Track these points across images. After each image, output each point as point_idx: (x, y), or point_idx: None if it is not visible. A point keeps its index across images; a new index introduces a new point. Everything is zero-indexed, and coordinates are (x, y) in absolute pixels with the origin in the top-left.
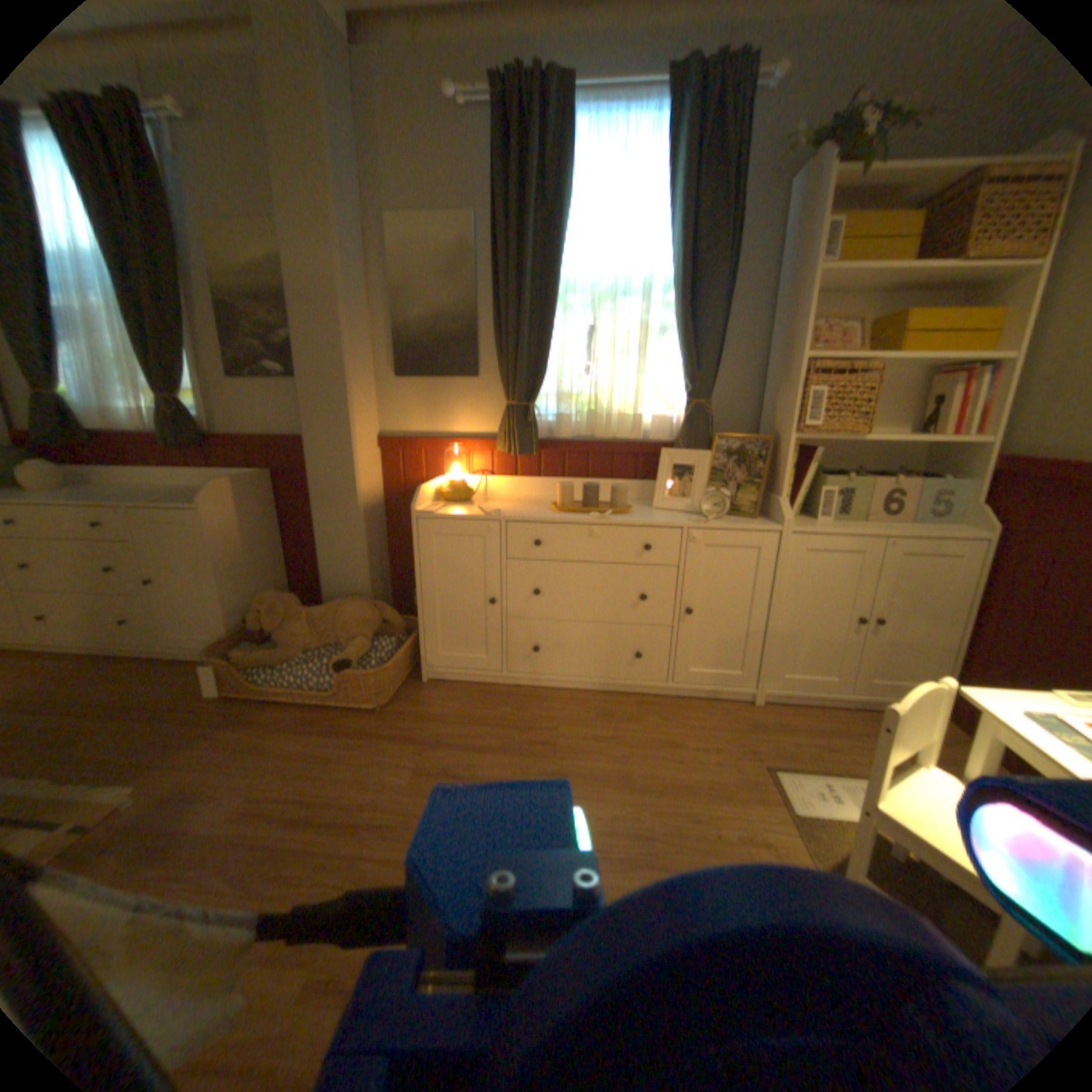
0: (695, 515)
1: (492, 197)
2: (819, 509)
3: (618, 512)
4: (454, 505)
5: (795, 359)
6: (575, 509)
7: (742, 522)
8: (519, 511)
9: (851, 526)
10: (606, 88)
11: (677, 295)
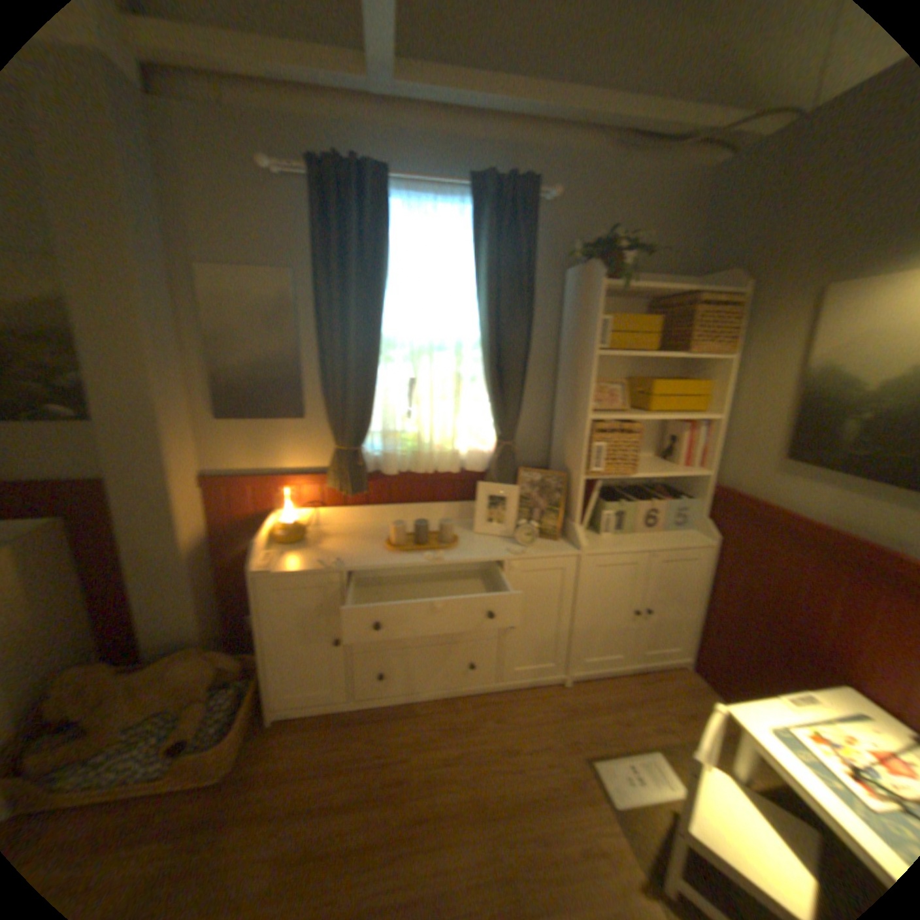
0: (511, 540)
1: (314, 266)
2: (601, 527)
3: (449, 547)
4: (290, 548)
5: (581, 417)
6: (409, 544)
7: (549, 548)
8: (358, 554)
9: (626, 542)
10: (416, 179)
11: (485, 358)
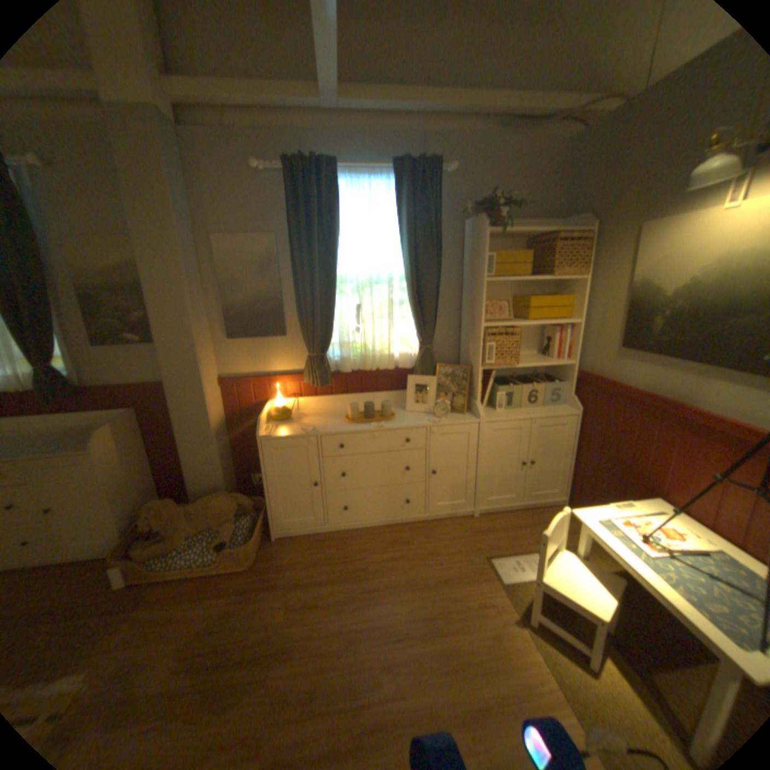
0: (431, 414)
1: (288, 230)
2: (496, 404)
3: (387, 419)
4: (280, 423)
5: (476, 325)
6: (360, 418)
7: (457, 418)
8: (326, 425)
9: (513, 413)
10: (354, 164)
11: (407, 287)
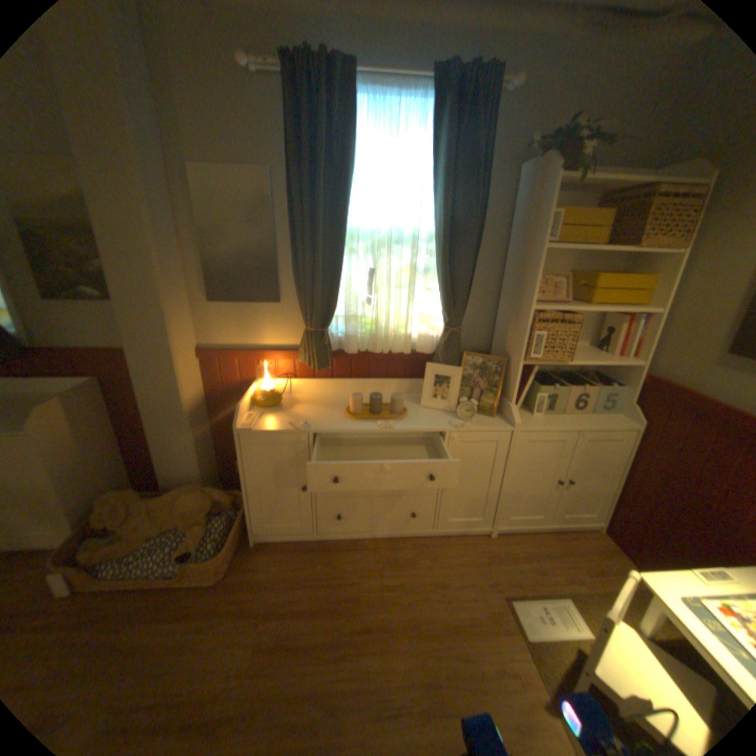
0: (451, 414)
1: (286, 161)
2: (534, 407)
3: (398, 417)
4: (267, 411)
5: (524, 307)
6: (364, 413)
7: (485, 423)
8: (321, 418)
9: (556, 422)
10: (381, 72)
11: (438, 250)
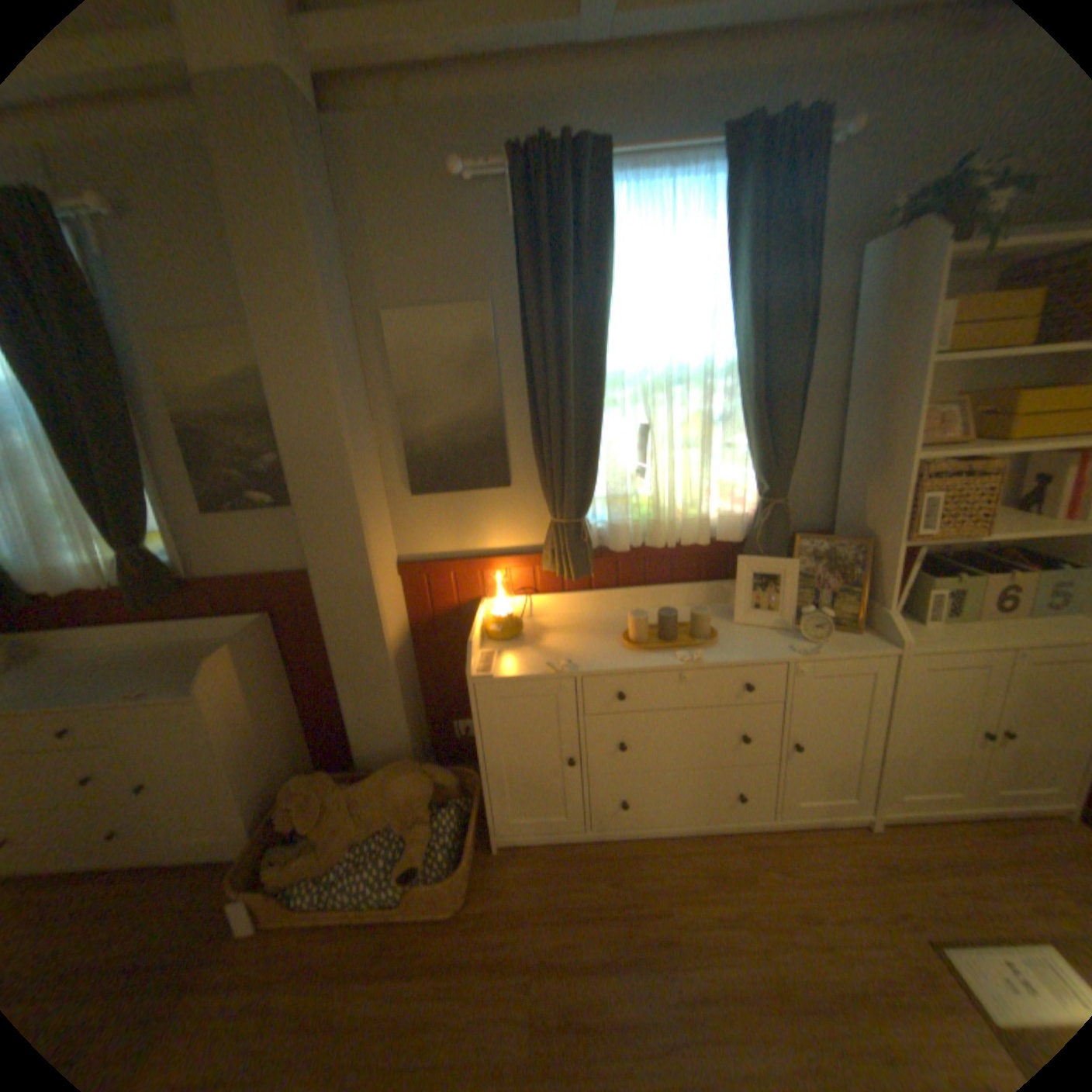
0: (789, 633)
1: (519, 289)
2: (925, 612)
3: (706, 644)
4: (505, 646)
5: (898, 457)
6: (650, 640)
7: (851, 645)
8: (588, 653)
9: (970, 635)
10: (644, 149)
11: (745, 385)
